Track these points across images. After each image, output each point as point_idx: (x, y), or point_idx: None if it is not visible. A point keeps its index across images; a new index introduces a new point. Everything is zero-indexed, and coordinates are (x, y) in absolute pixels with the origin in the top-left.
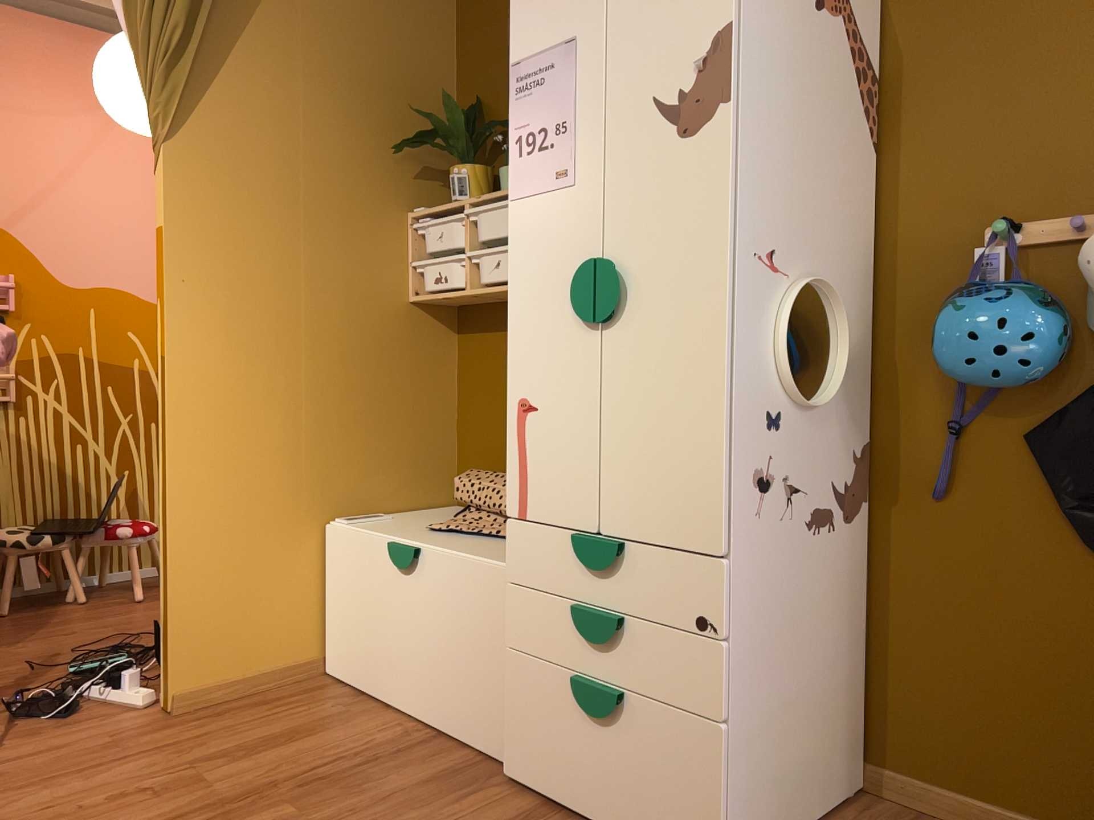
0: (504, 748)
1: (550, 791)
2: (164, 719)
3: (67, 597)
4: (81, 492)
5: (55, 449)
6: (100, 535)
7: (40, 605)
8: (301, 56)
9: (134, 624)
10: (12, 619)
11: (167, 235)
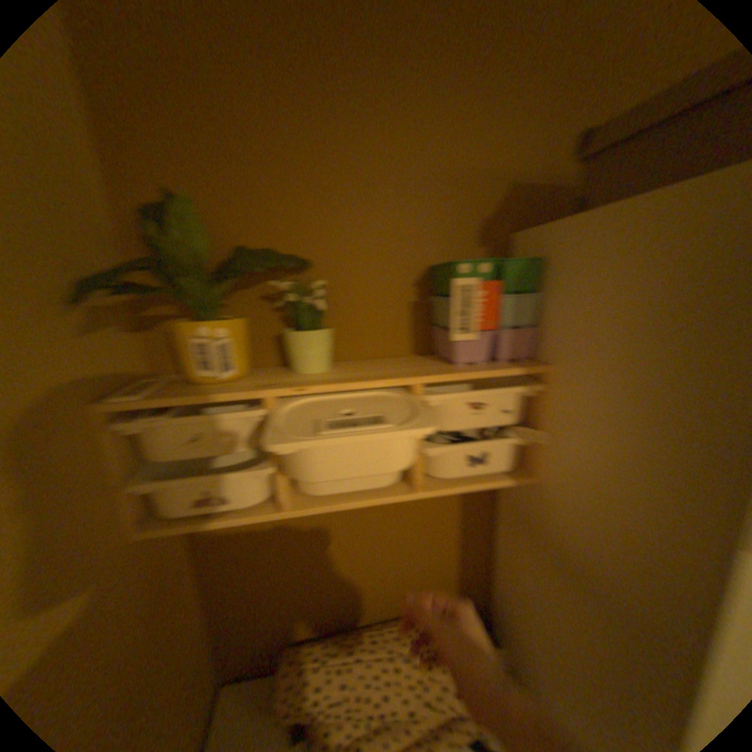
0: None
1: None
2: None
3: None
4: None
5: None
6: None
7: None
8: None
9: None
10: None
11: None
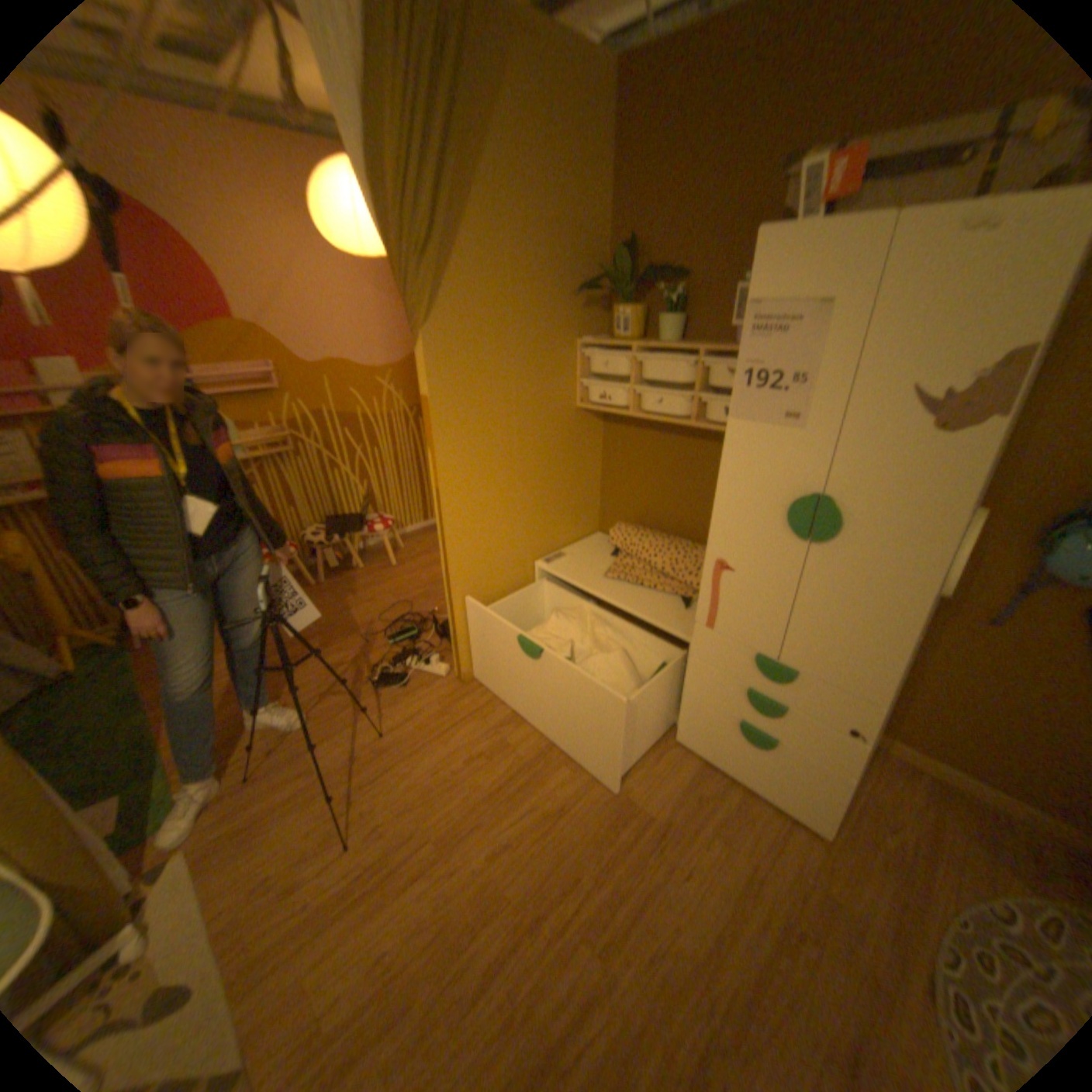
0: (678, 730)
1: (710, 759)
2: (462, 687)
3: (350, 564)
4: (342, 499)
5: (321, 476)
6: (365, 532)
7: (338, 574)
8: (505, 219)
9: (403, 593)
10: (329, 589)
11: (430, 404)
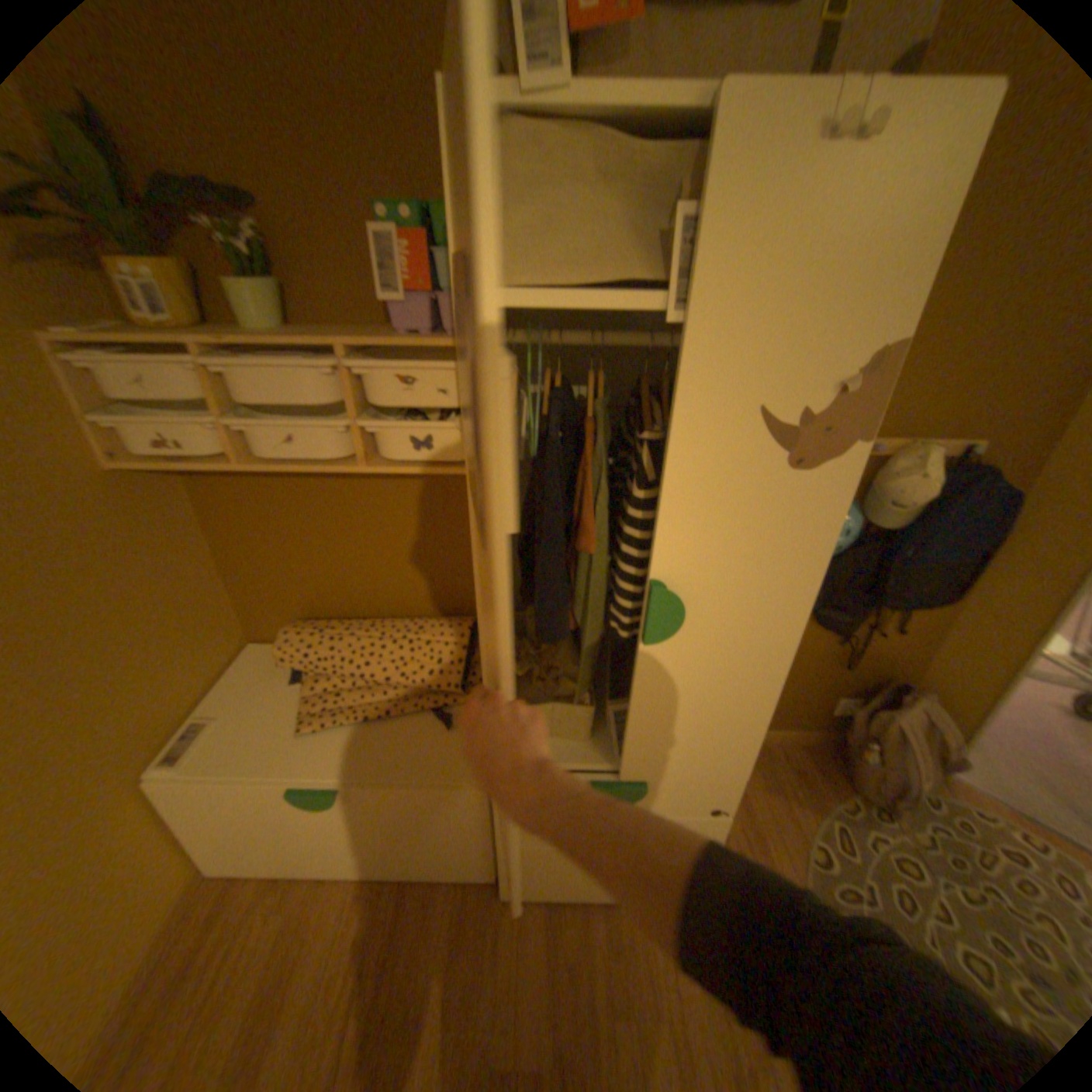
0: (500, 890)
1: (552, 899)
2: None
3: None
4: None
5: None
6: None
7: None
8: None
9: None
10: None
11: None
